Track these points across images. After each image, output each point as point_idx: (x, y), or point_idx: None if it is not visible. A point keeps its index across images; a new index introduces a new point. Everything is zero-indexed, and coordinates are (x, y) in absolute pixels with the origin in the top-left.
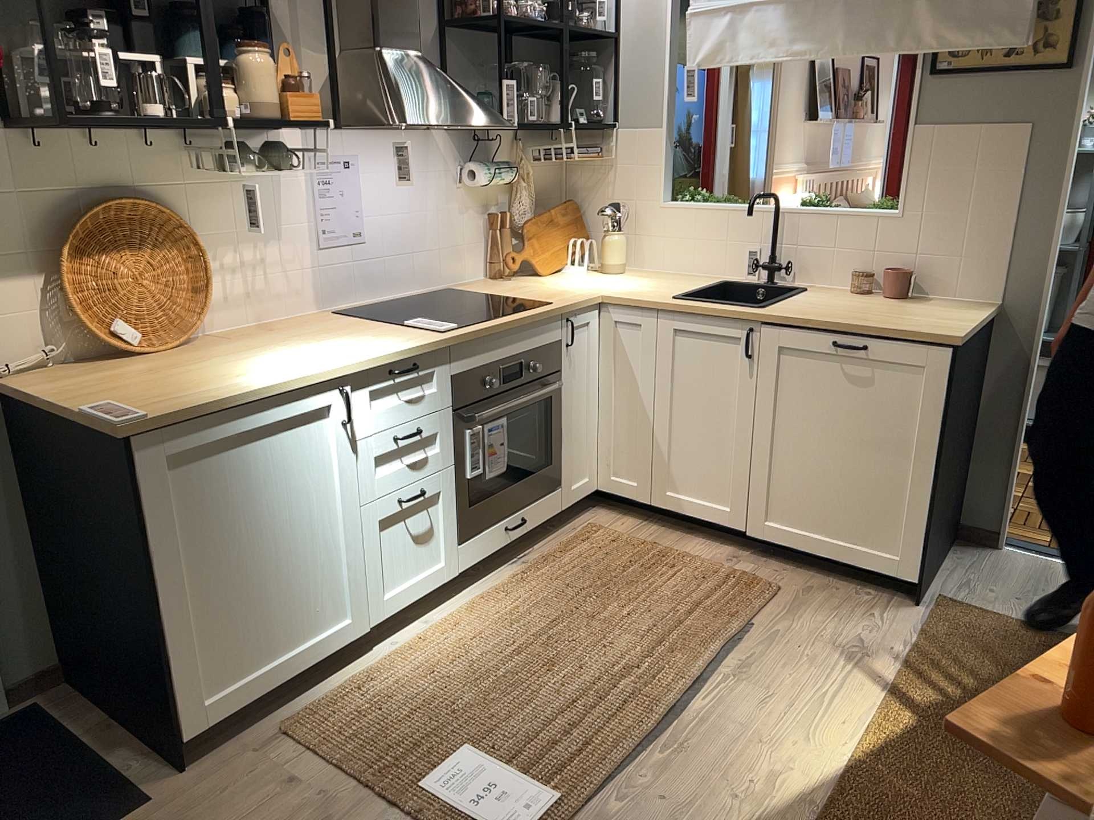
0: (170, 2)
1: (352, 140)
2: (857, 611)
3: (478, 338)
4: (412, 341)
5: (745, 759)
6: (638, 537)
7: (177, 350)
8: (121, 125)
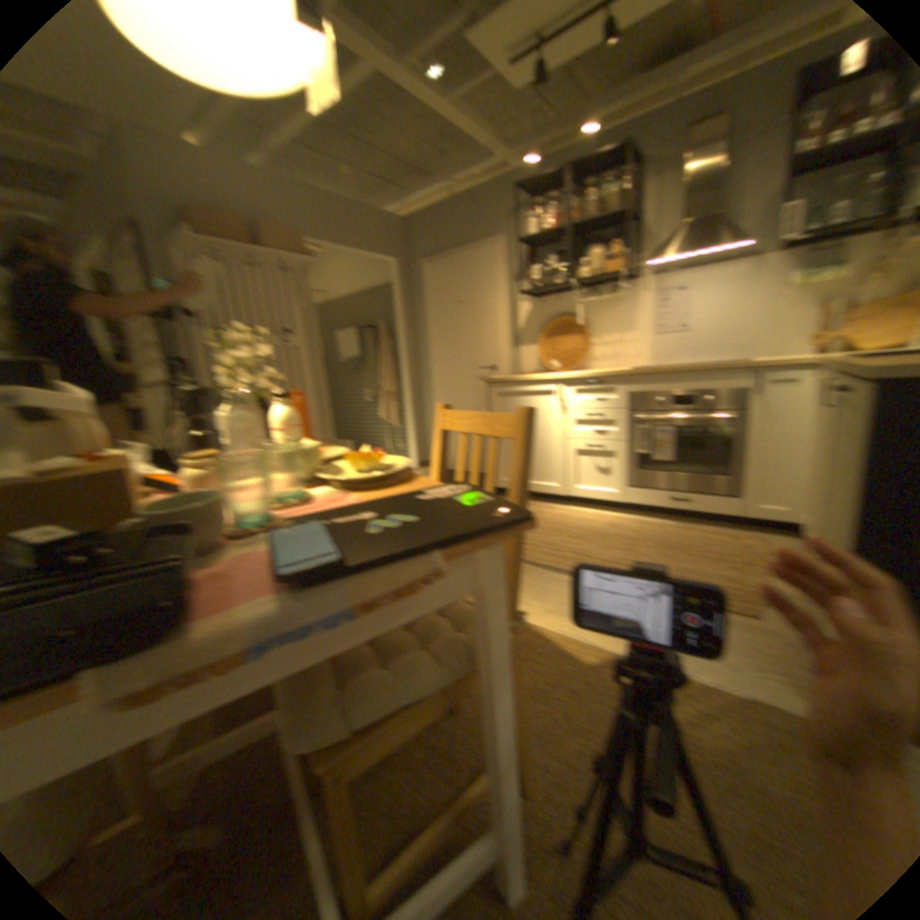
0: (592, 237)
1: (685, 274)
2: (757, 662)
3: (647, 374)
4: (605, 371)
5: (523, 589)
6: (768, 556)
7: (562, 371)
8: (565, 290)
